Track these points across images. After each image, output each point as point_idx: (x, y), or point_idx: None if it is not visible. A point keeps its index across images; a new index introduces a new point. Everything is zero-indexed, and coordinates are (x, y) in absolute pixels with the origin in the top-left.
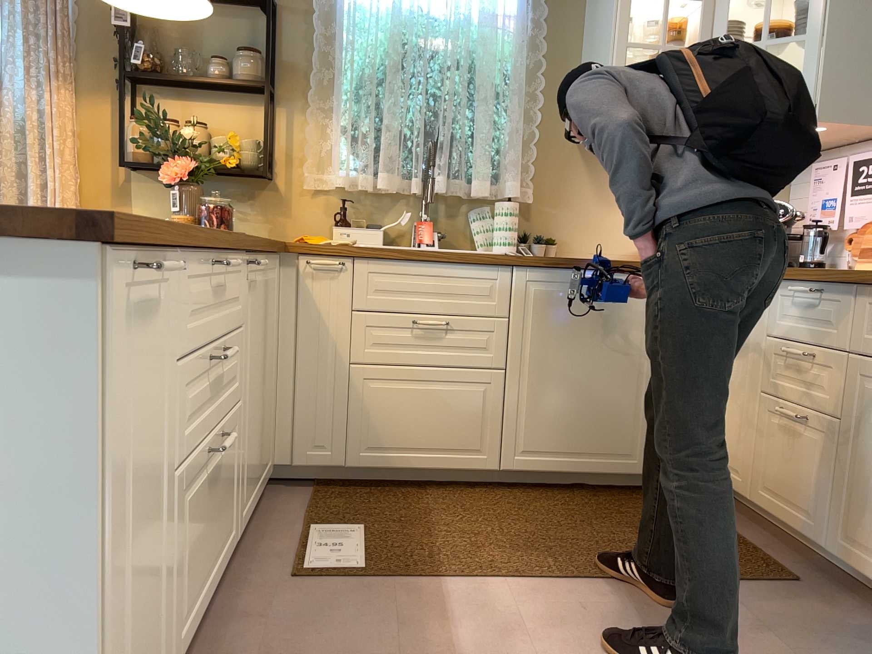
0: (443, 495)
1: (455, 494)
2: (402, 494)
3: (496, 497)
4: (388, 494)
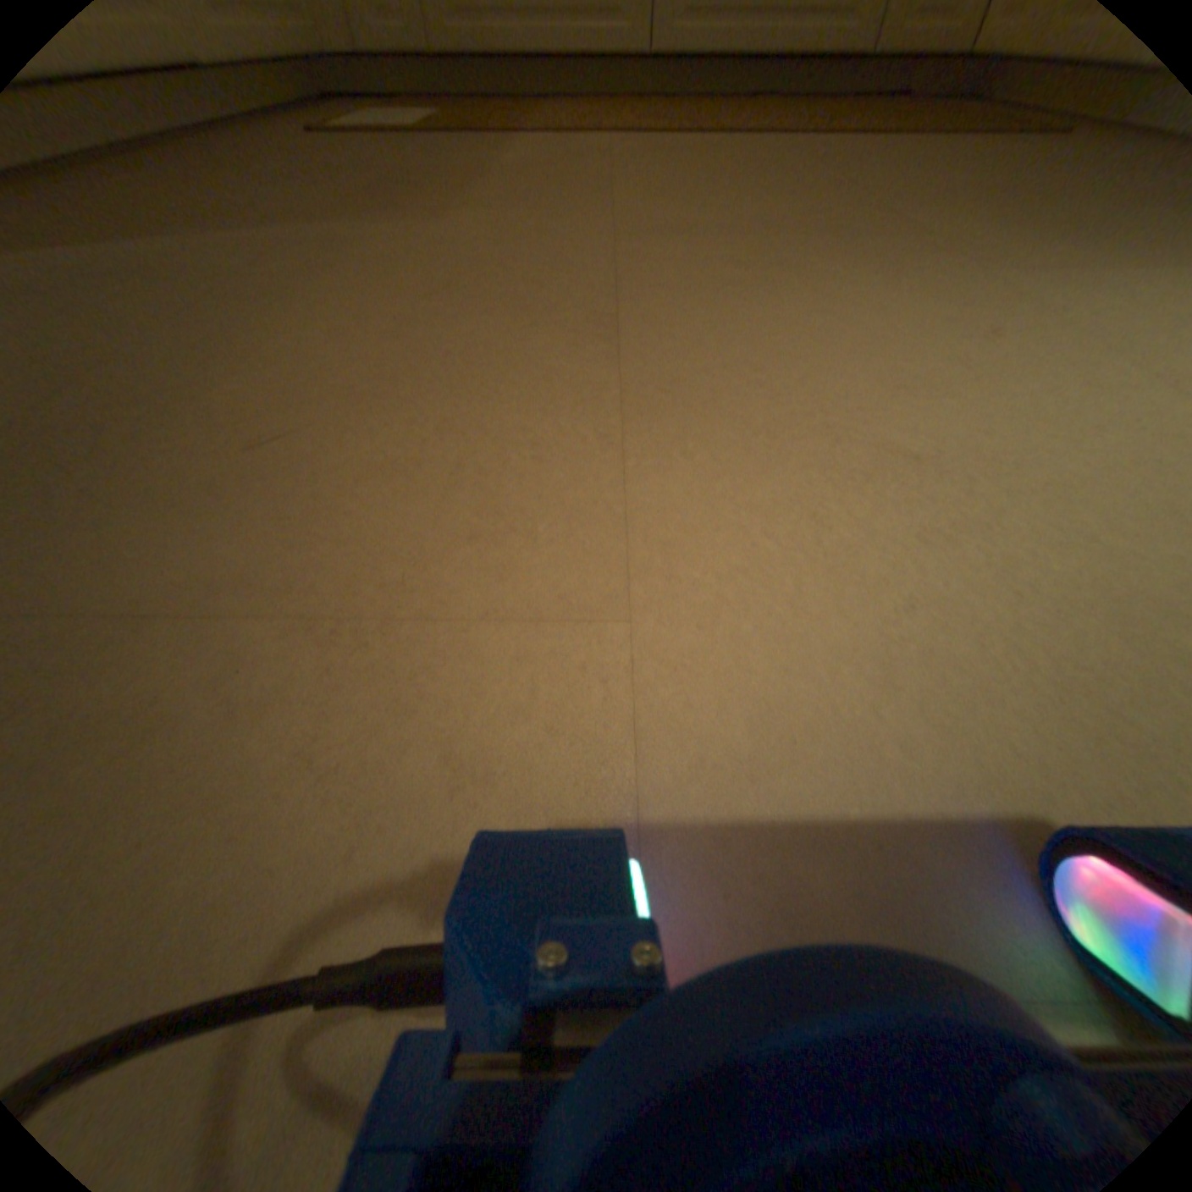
0: (567, 96)
1: (584, 95)
2: (511, 95)
3: (641, 95)
4: (493, 96)
